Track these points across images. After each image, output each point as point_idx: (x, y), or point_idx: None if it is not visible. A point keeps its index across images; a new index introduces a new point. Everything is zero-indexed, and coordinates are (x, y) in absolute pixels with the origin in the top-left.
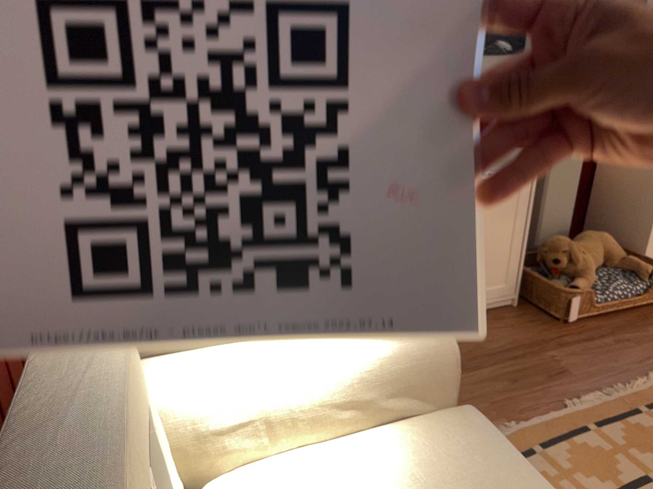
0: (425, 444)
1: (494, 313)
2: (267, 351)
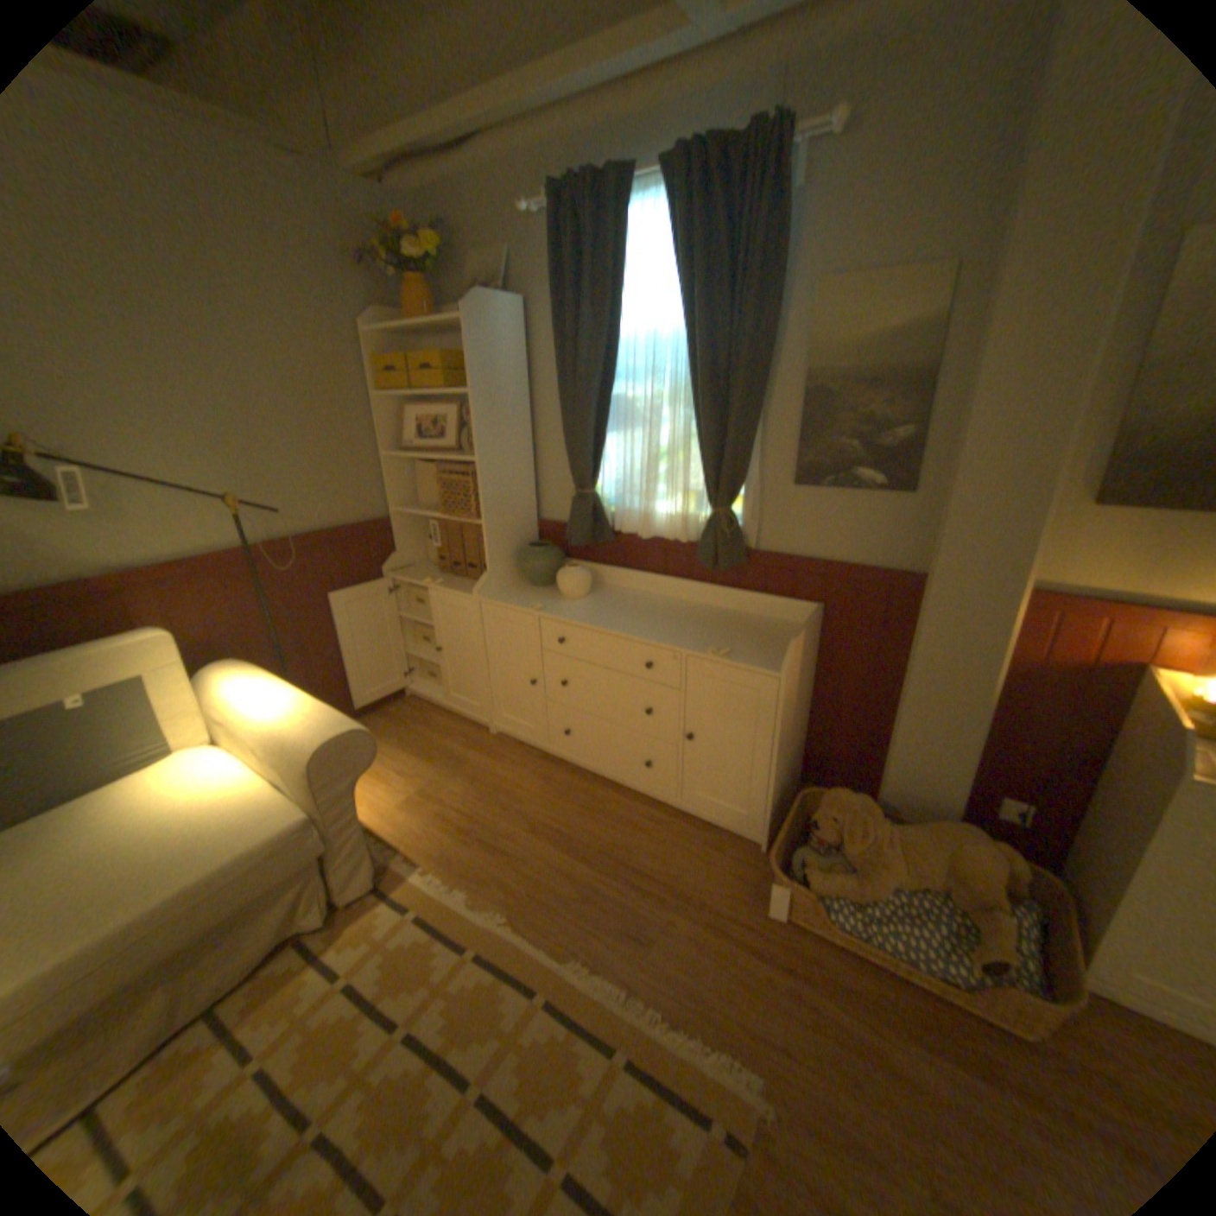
0: (244, 808)
1: (724, 839)
2: (261, 693)
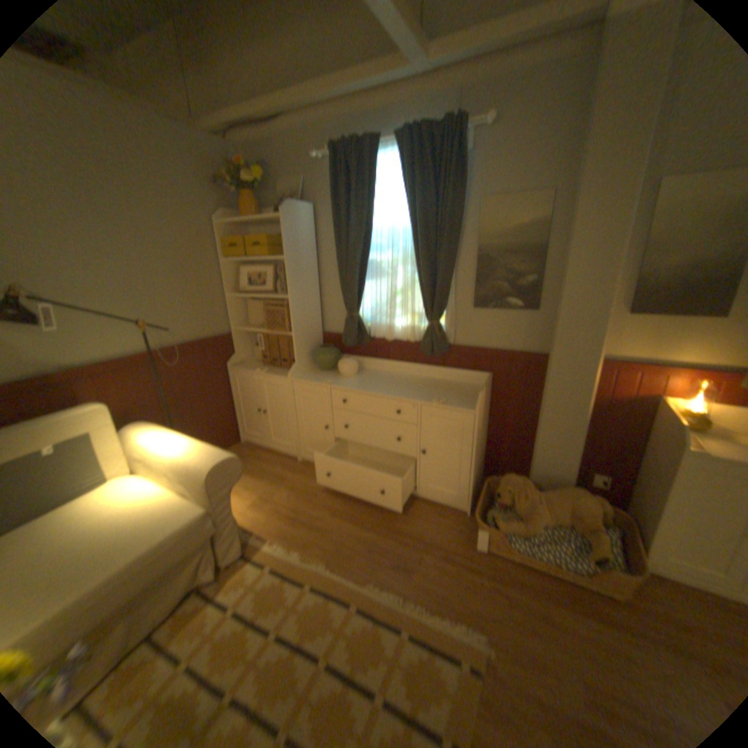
0: (164, 510)
1: (445, 511)
2: (166, 441)
